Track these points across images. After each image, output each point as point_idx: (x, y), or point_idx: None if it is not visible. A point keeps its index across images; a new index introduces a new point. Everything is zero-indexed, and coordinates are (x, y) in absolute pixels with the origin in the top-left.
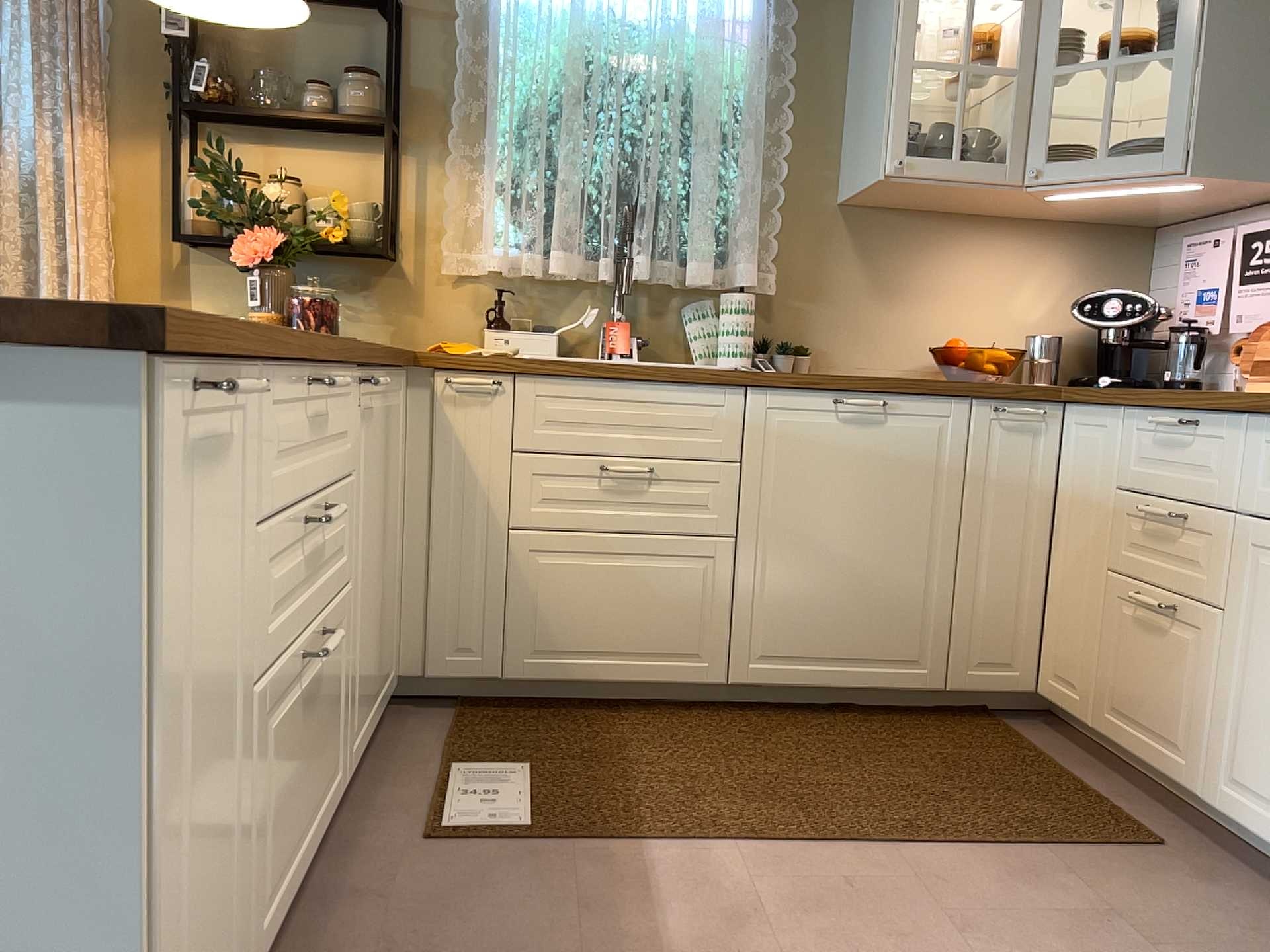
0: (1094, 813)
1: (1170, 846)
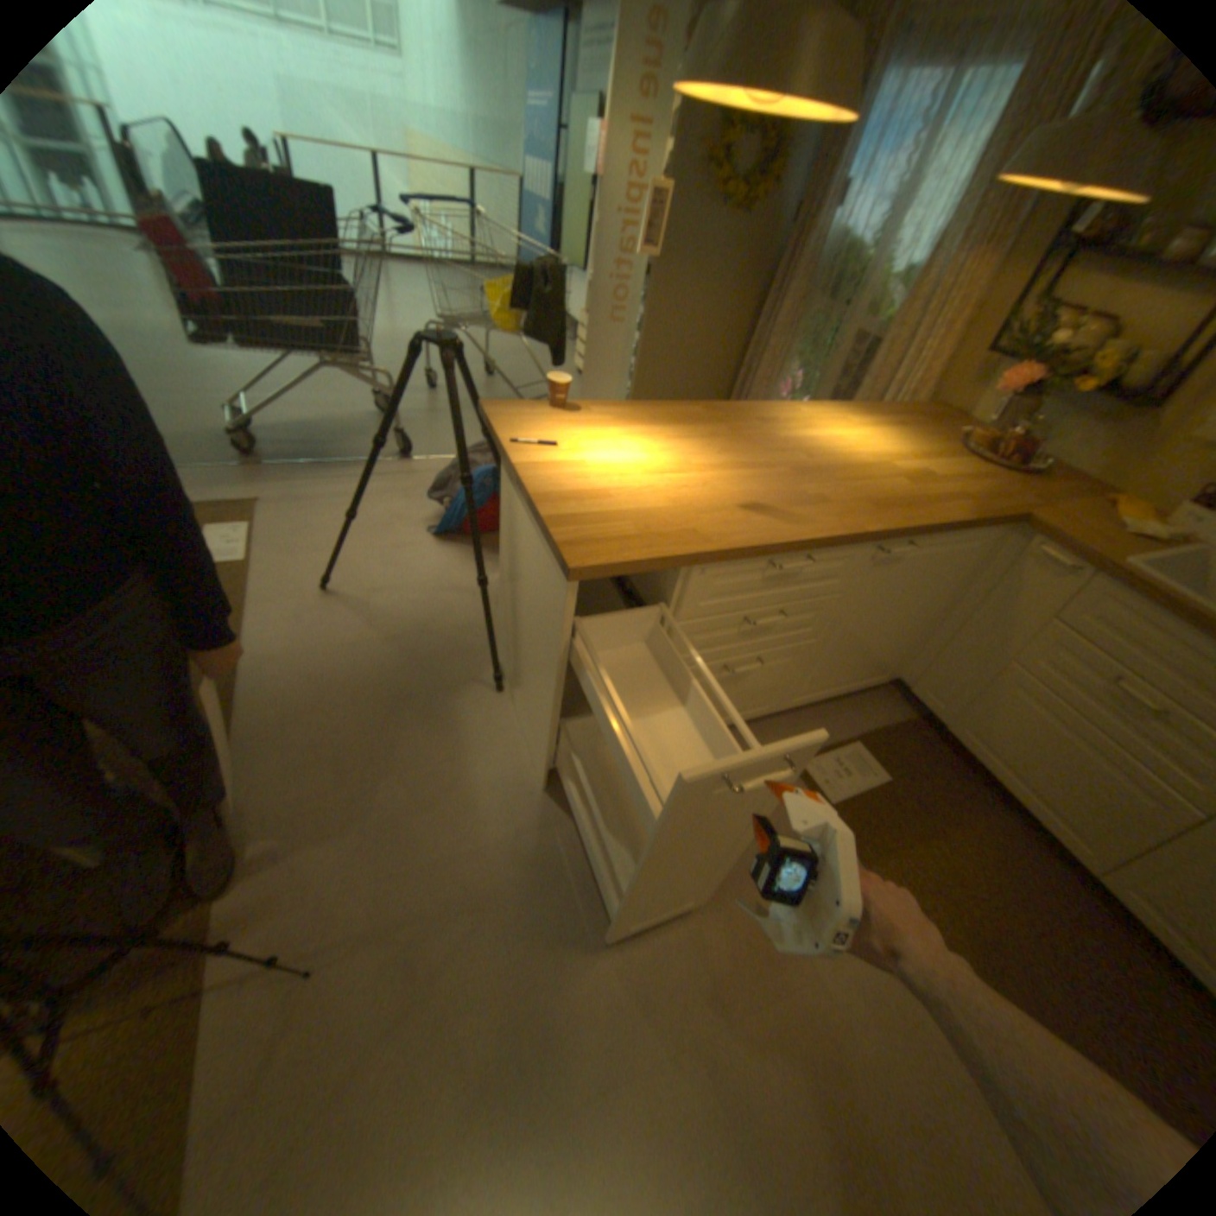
0: None
1: None
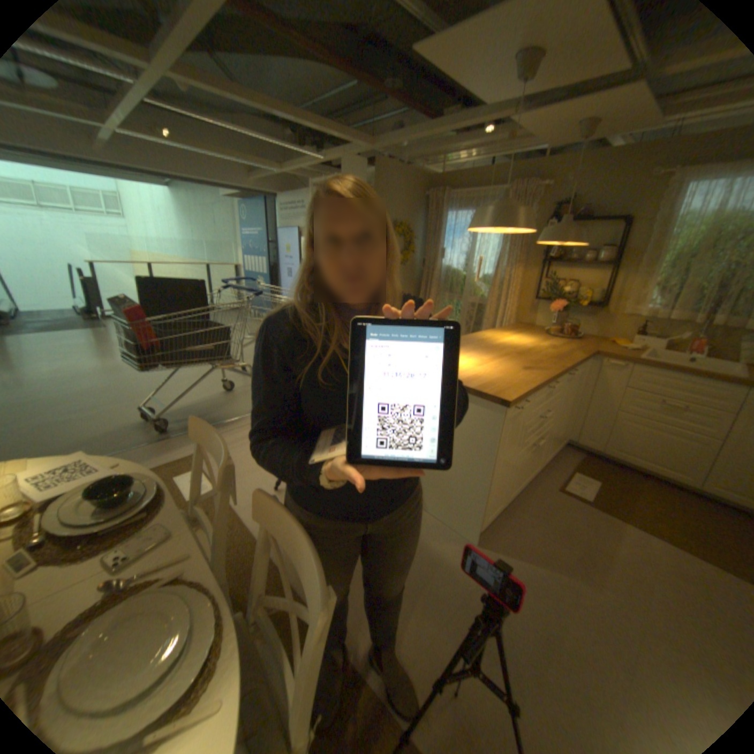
0: None
1: None
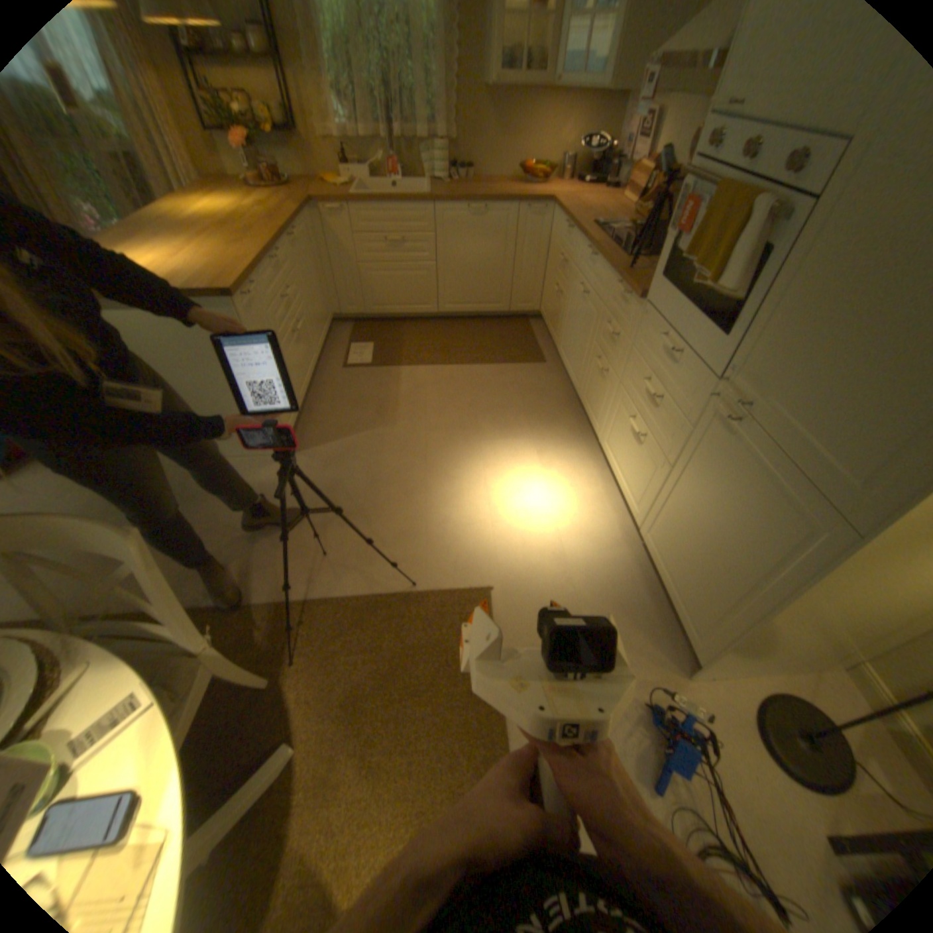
0: (532, 353)
1: (546, 362)
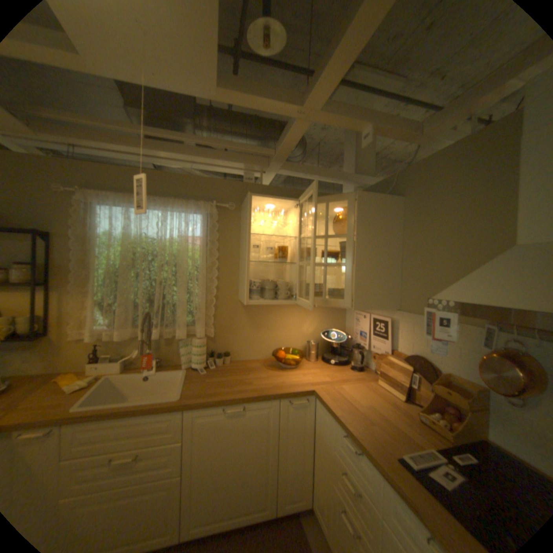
0: None
1: None
